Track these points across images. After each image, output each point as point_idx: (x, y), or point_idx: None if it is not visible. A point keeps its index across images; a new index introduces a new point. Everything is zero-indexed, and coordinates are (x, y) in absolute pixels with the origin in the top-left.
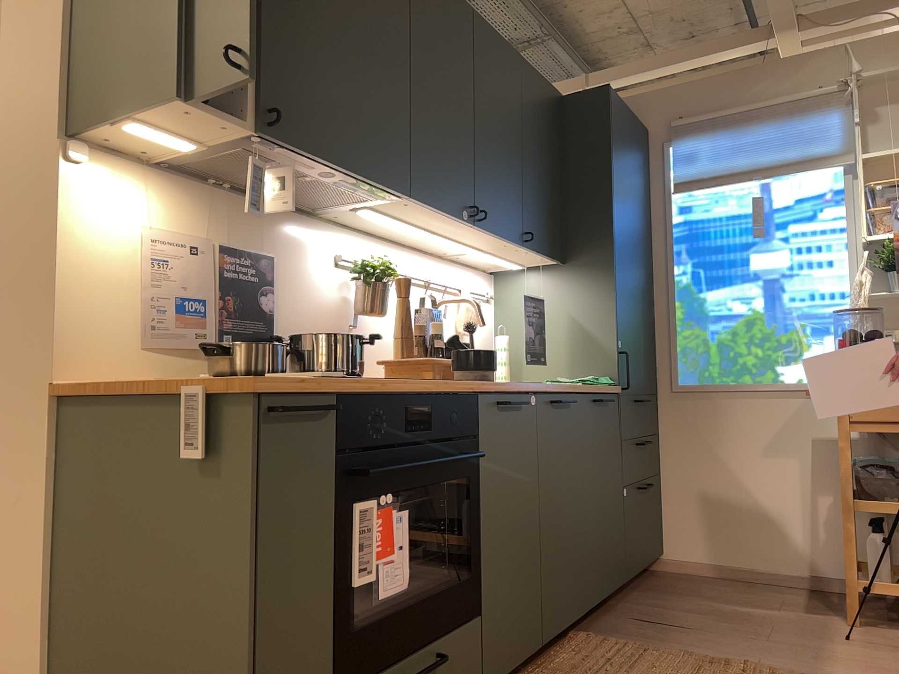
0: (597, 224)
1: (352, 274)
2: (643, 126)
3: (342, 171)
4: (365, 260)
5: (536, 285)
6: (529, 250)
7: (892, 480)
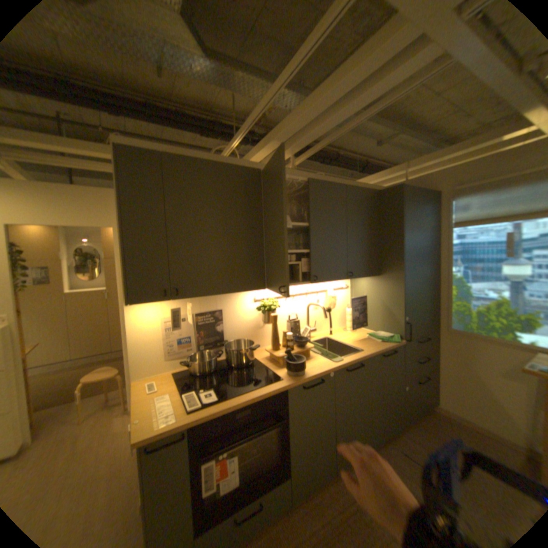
0: (395, 258)
1: (257, 308)
2: (438, 188)
3: (223, 294)
4: (264, 301)
5: (366, 283)
6: (353, 278)
7: None
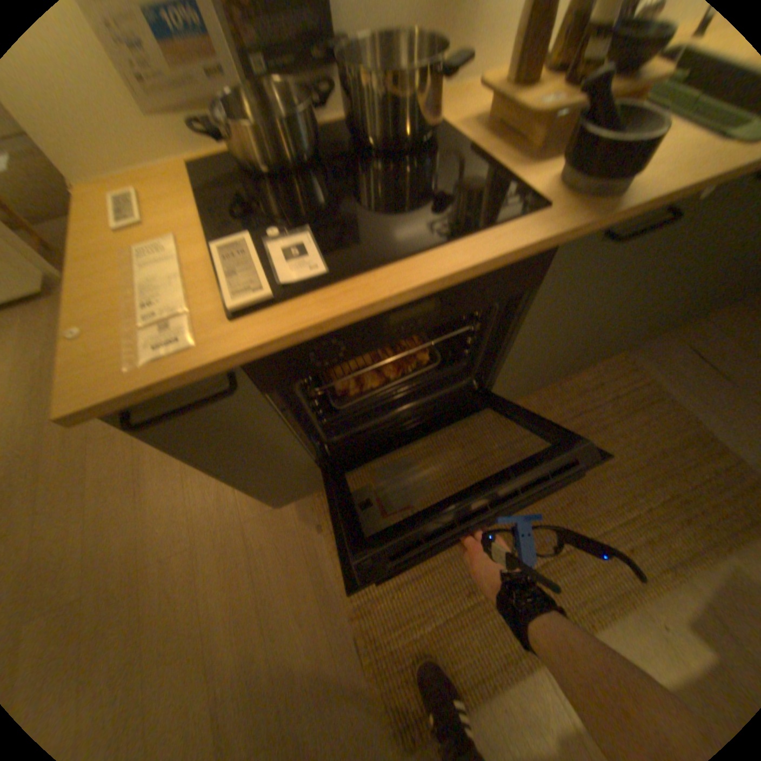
0: None
1: None
2: None
3: None
4: None
5: None
6: None
7: None
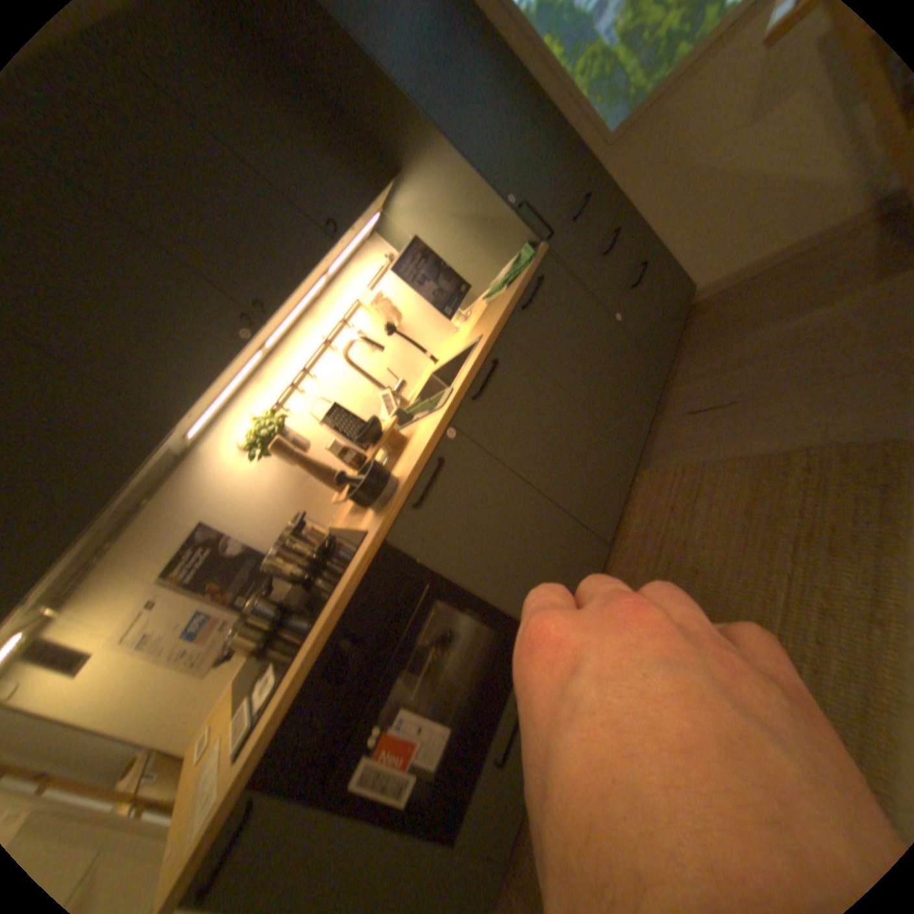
0: (378, 94)
1: (254, 453)
2: None
3: (92, 518)
4: (251, 431)
5: (404, 210)
6: (350, 225)
7: None
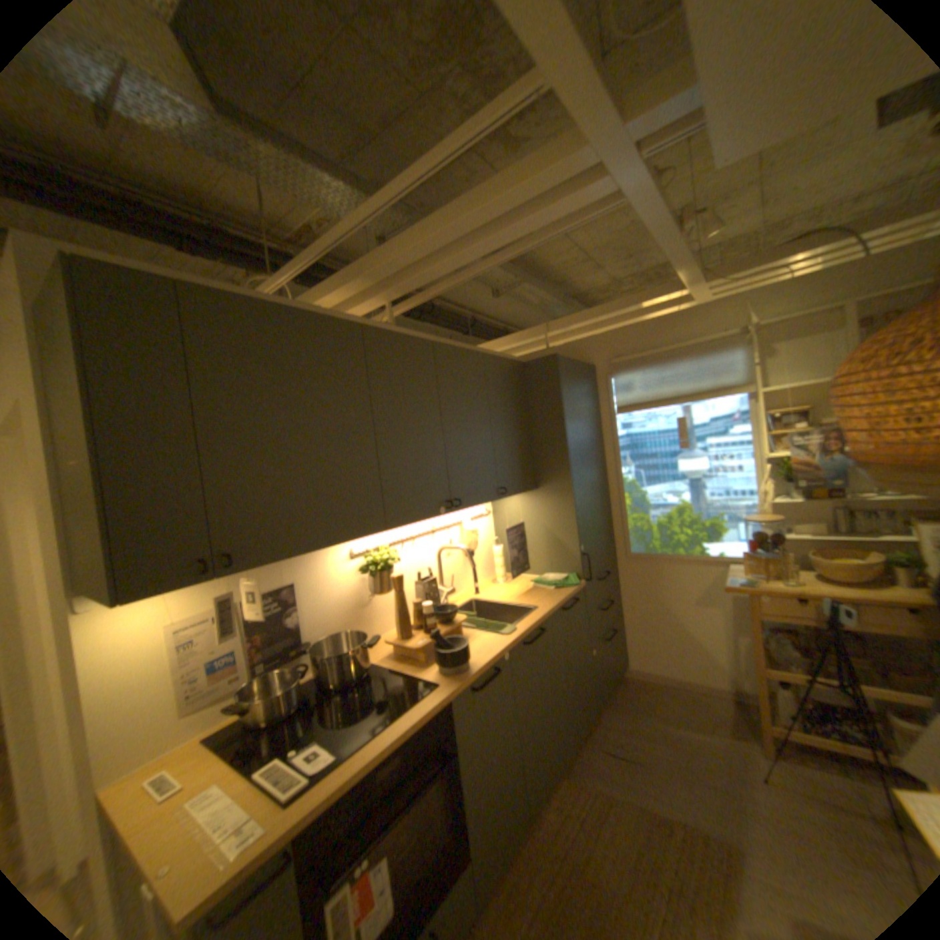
0: (557, 461)
1: (361, 570)
2: (591, 362)
3: (316, 550)
4: (371, 555)
5: (518, 503)
6: (505, 497)
7: (797, 660)
